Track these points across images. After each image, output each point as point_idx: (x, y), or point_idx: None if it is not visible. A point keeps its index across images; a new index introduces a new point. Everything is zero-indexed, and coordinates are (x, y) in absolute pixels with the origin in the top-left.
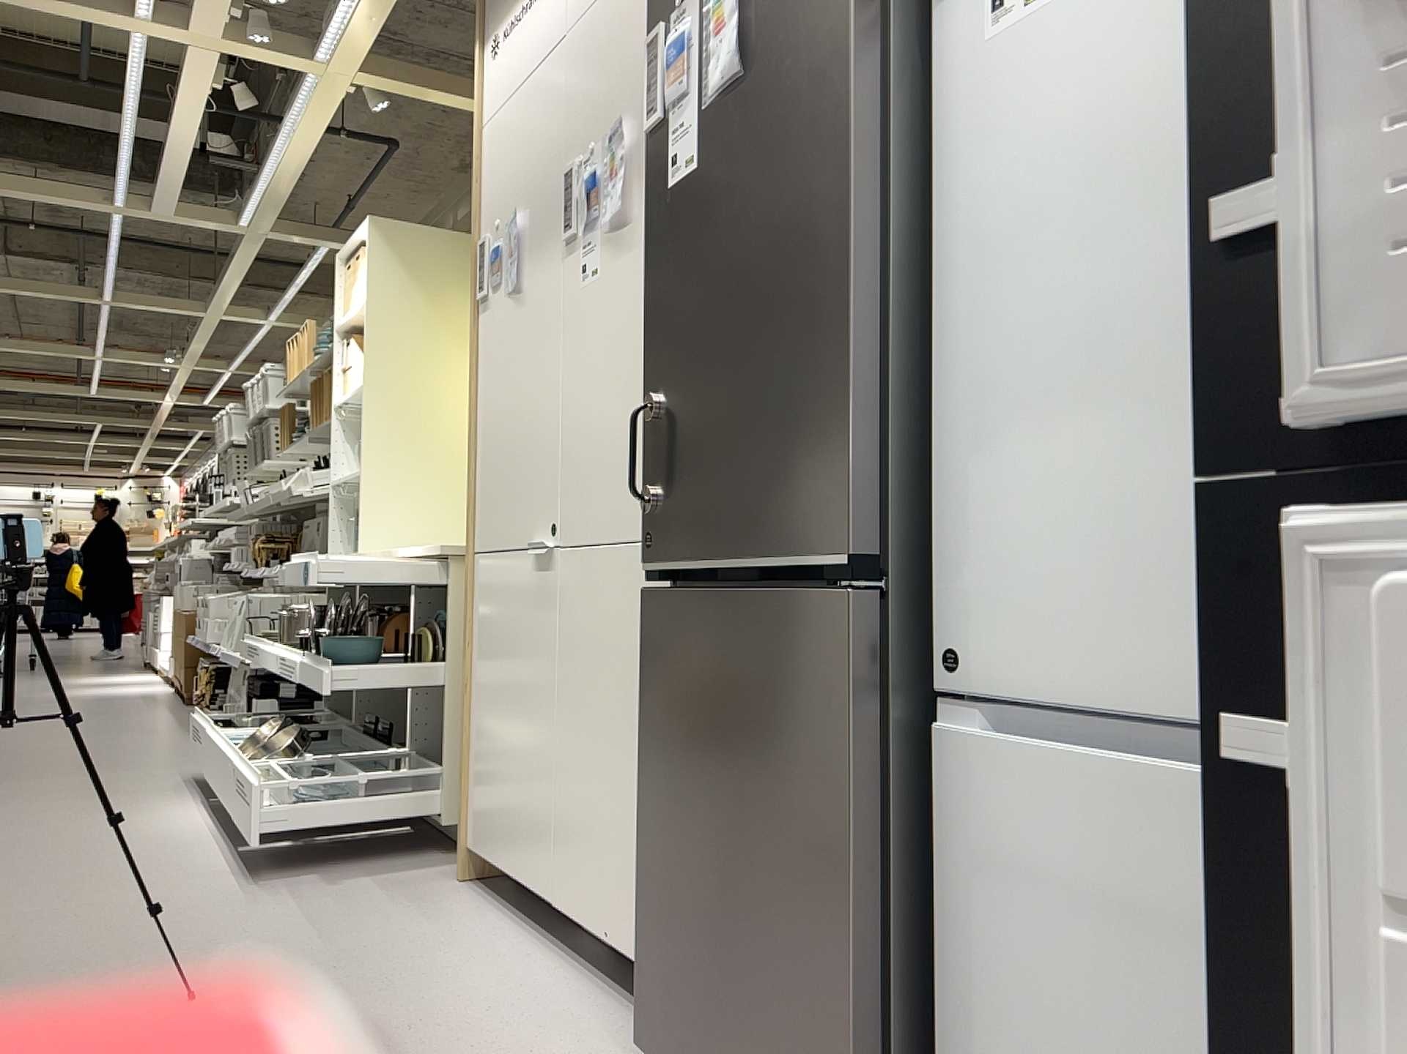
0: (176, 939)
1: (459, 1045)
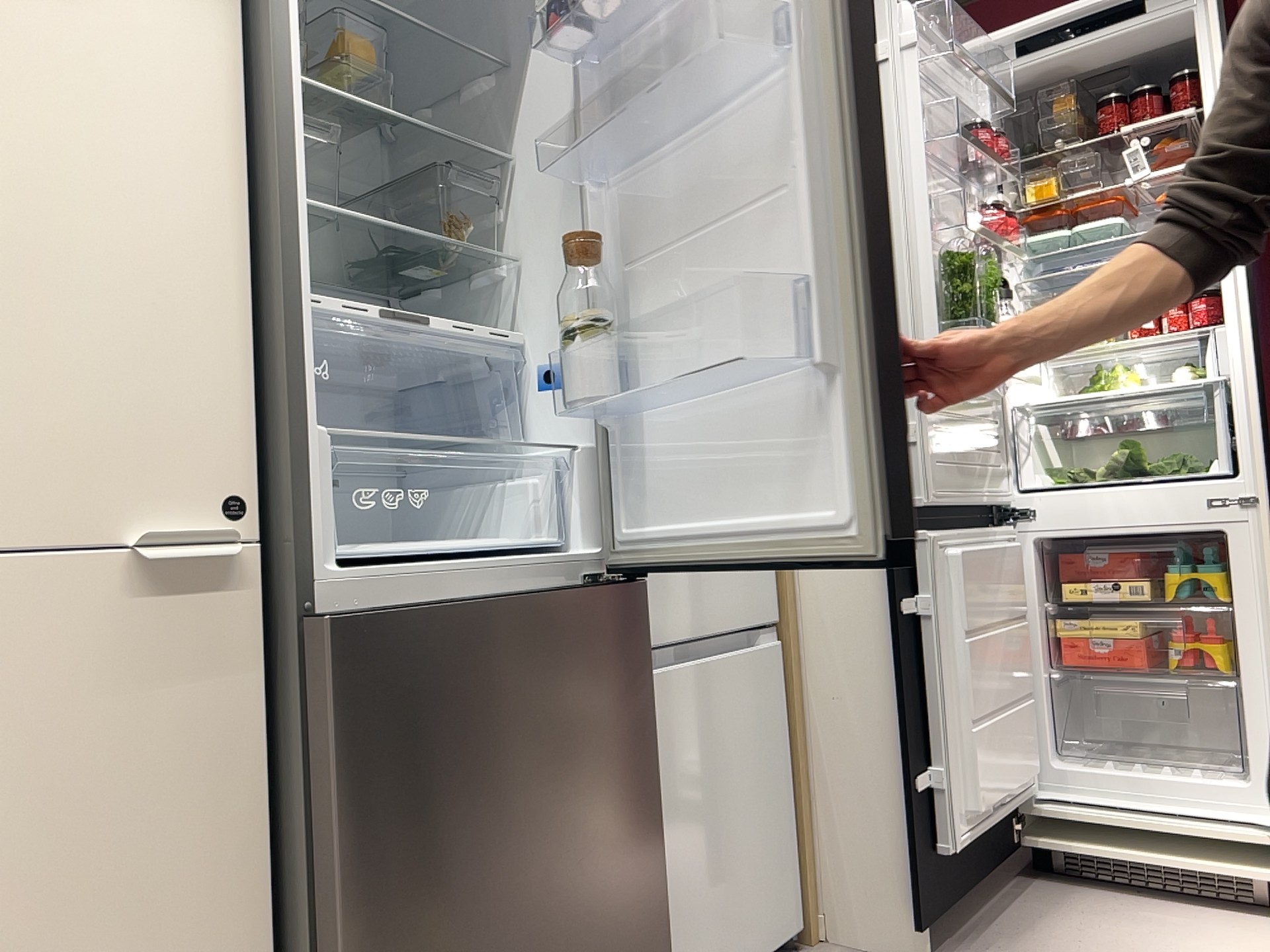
0: None
1: None
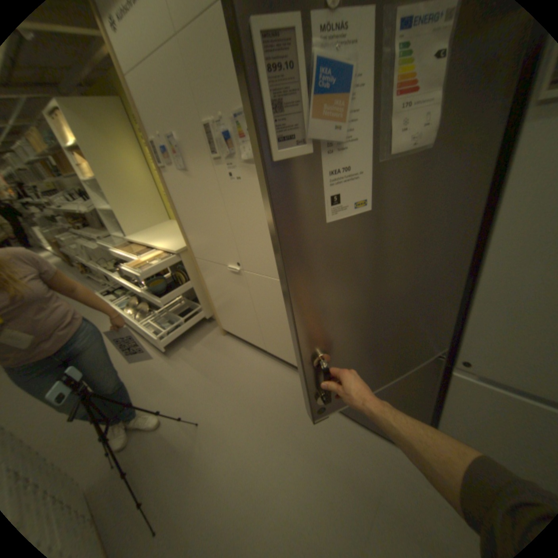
0: (166, 395)
1: (277, 411)
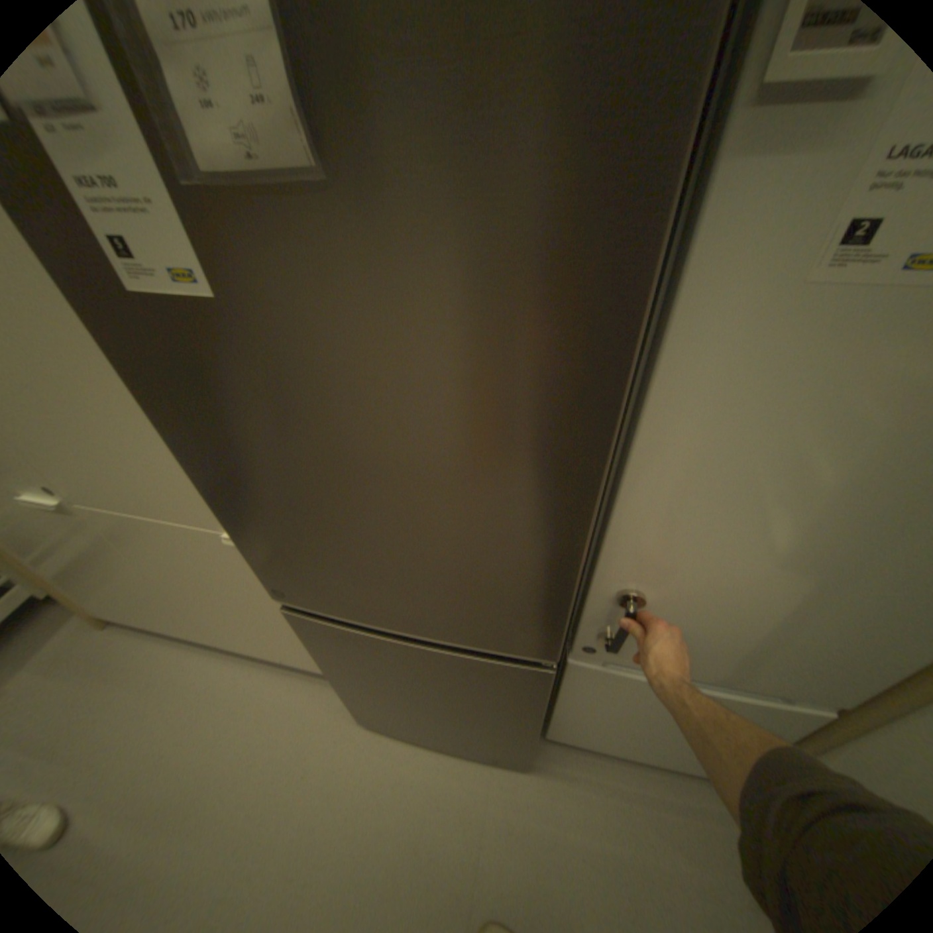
0: None
1: (257, 784)
